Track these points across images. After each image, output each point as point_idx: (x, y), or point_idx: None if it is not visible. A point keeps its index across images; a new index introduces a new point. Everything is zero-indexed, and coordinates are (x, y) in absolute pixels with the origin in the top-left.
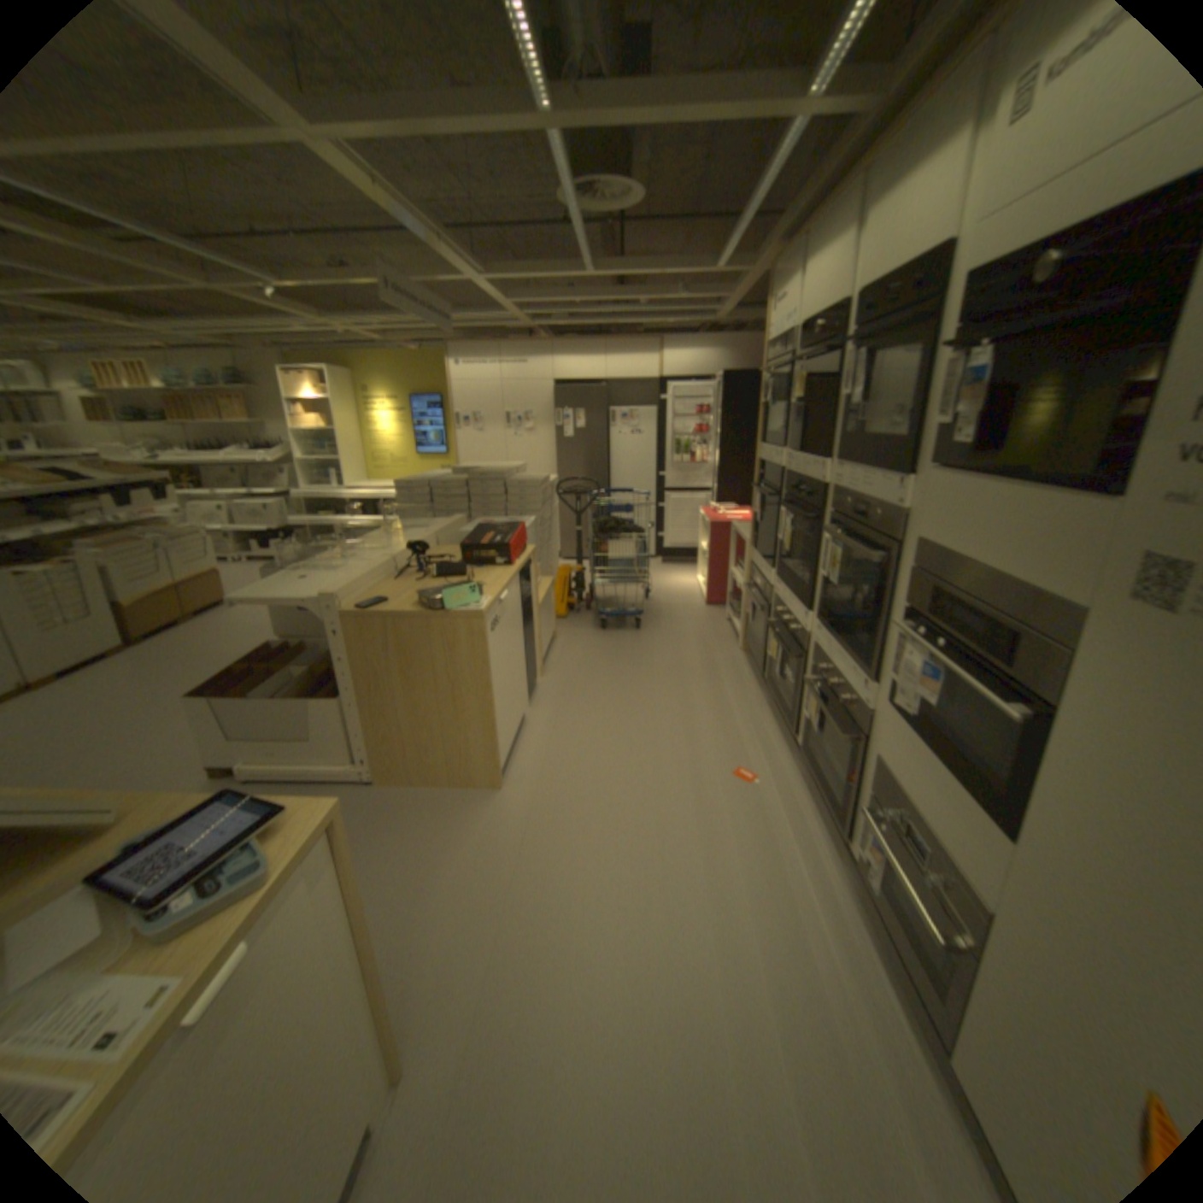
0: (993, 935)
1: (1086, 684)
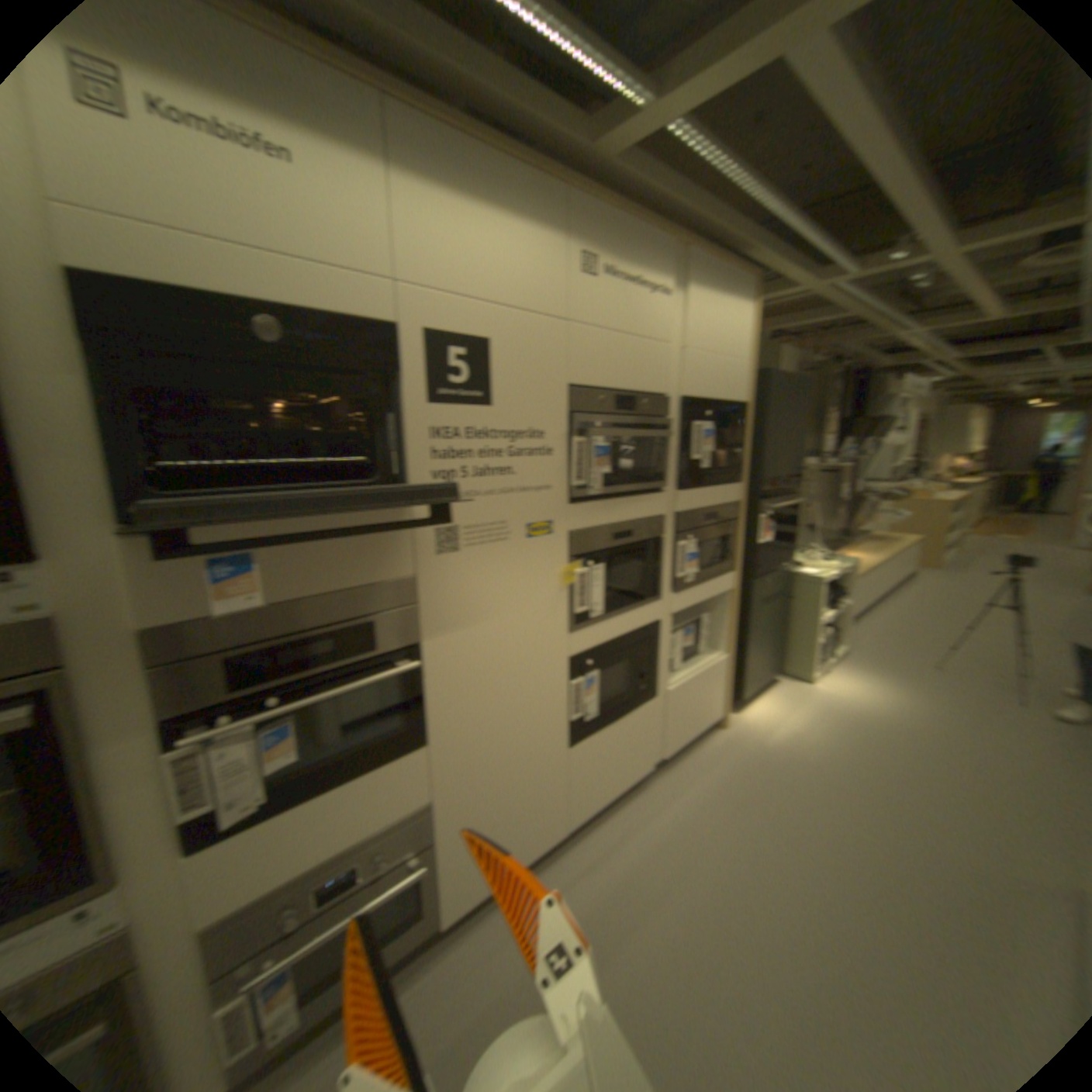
0: (439, 812)
1: (436, 615)
